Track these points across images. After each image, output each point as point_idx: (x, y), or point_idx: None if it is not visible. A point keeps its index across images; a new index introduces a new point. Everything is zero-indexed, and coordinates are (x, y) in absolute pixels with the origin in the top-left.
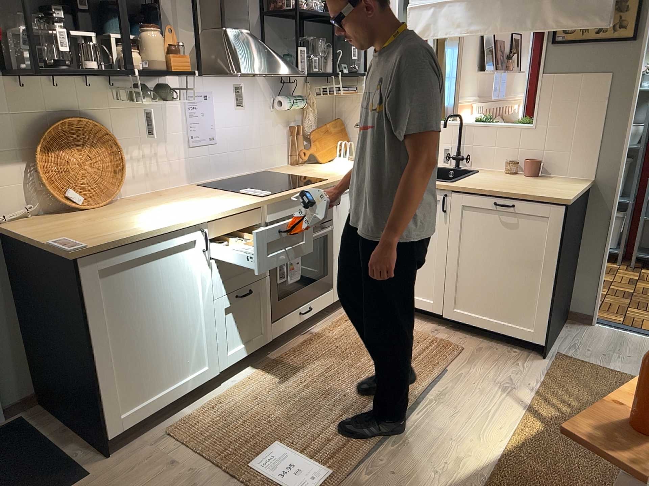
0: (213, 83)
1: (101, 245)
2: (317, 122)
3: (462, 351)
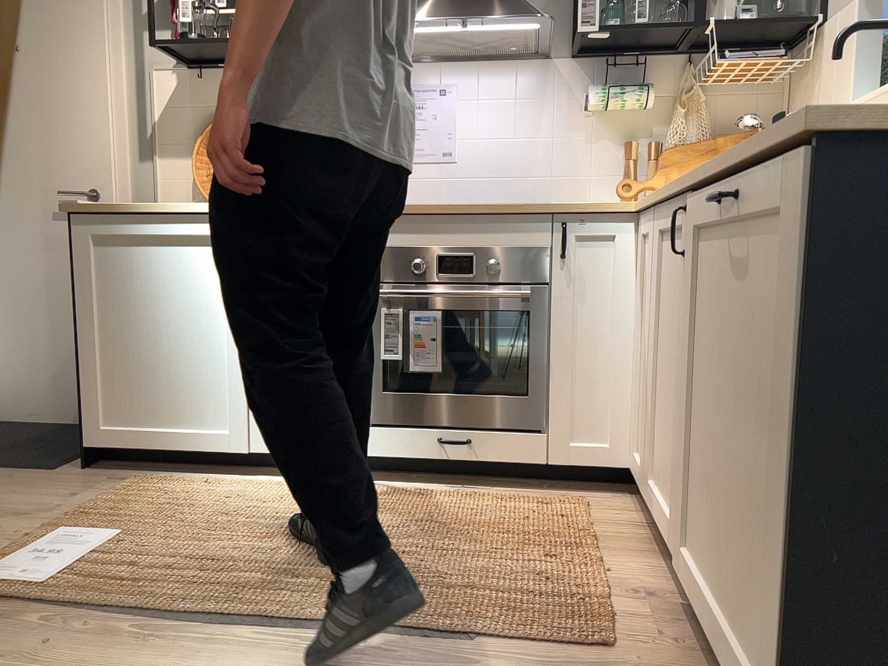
0: (457, 71)
1: (93, 205)
2: (703, 140)
3: (588, 647)
